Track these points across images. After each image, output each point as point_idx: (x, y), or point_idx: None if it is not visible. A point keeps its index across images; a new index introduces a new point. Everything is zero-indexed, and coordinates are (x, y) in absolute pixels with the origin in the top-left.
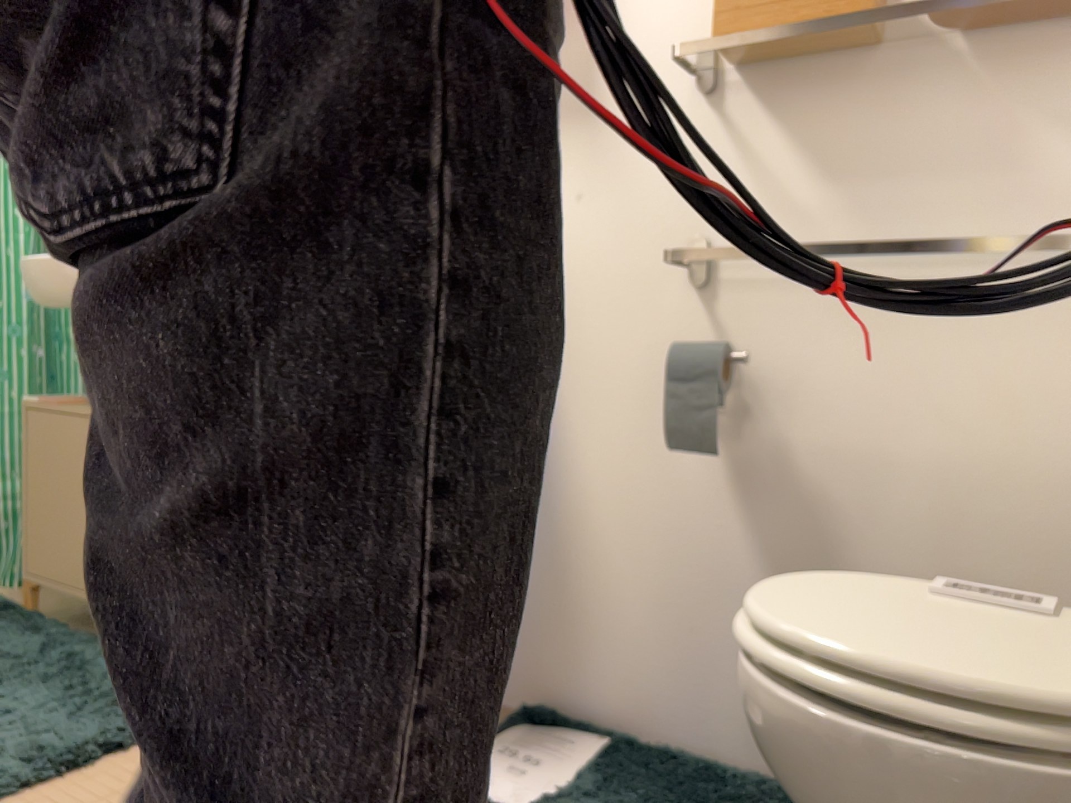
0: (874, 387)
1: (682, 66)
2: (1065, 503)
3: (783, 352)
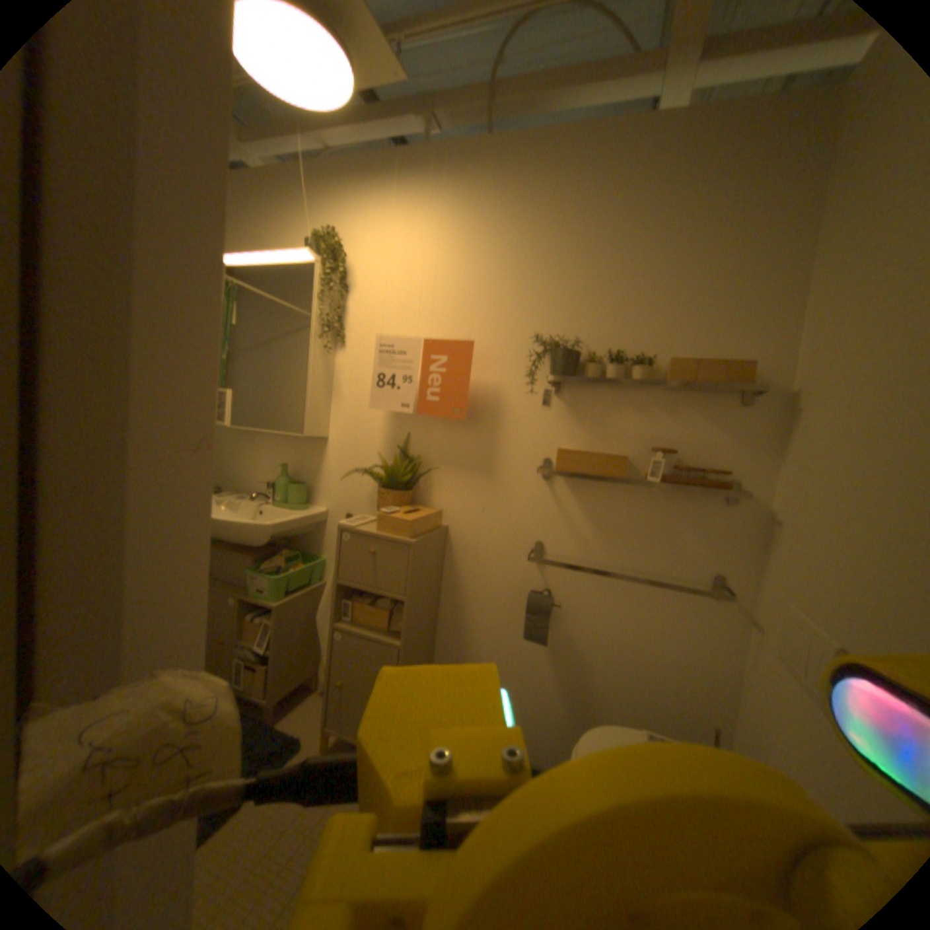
0: (614, 621)
1: (538, 462)
2: (688, 681)
3: (576, 599)
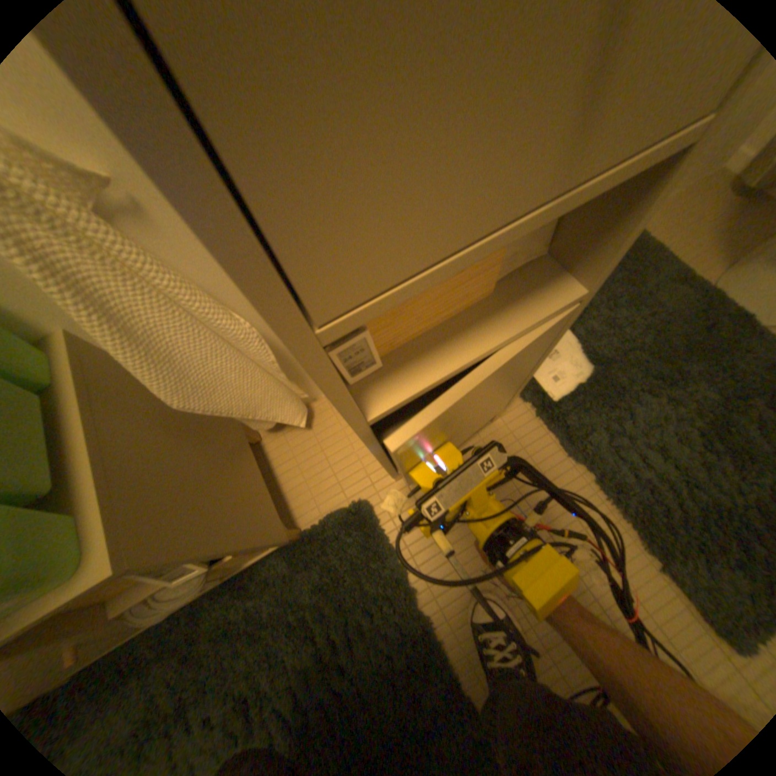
0: None
1: None
2: None
3: None
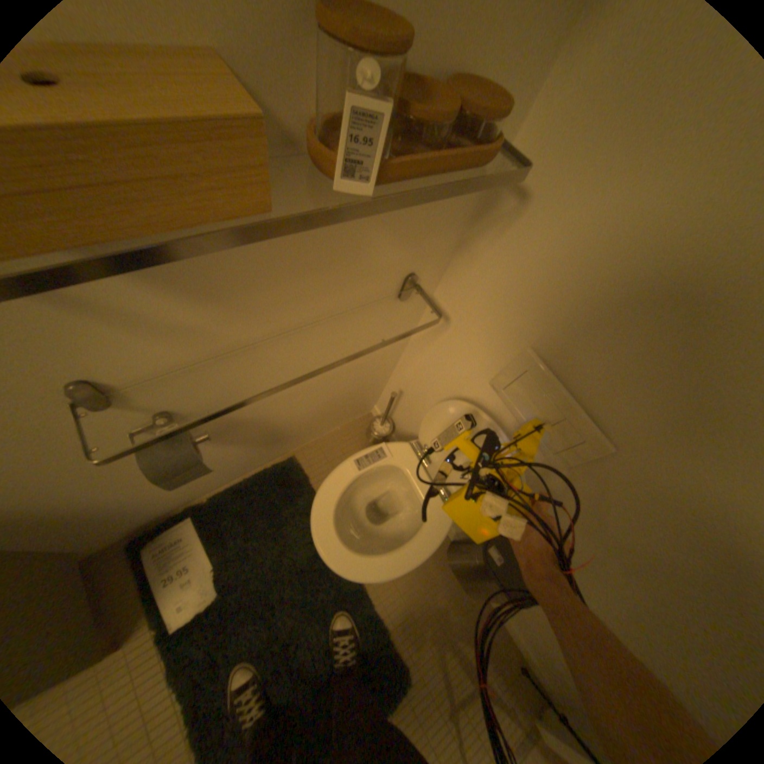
0: (281, 378)
1: None
2: (362, 368)
3: (215, 394)
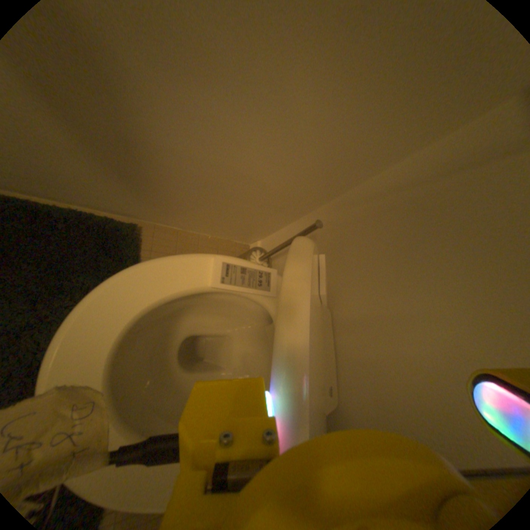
0: None
1: None
2: (321, 154)
3: None
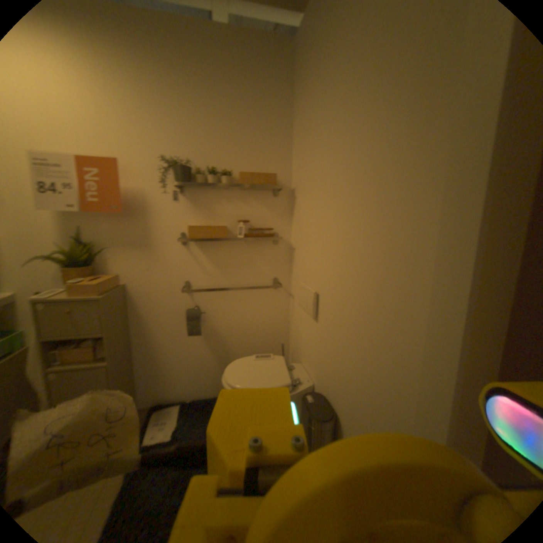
0: (233, 311)
1: (177, 235)
2: (269, 327)
3: (212, 306)
